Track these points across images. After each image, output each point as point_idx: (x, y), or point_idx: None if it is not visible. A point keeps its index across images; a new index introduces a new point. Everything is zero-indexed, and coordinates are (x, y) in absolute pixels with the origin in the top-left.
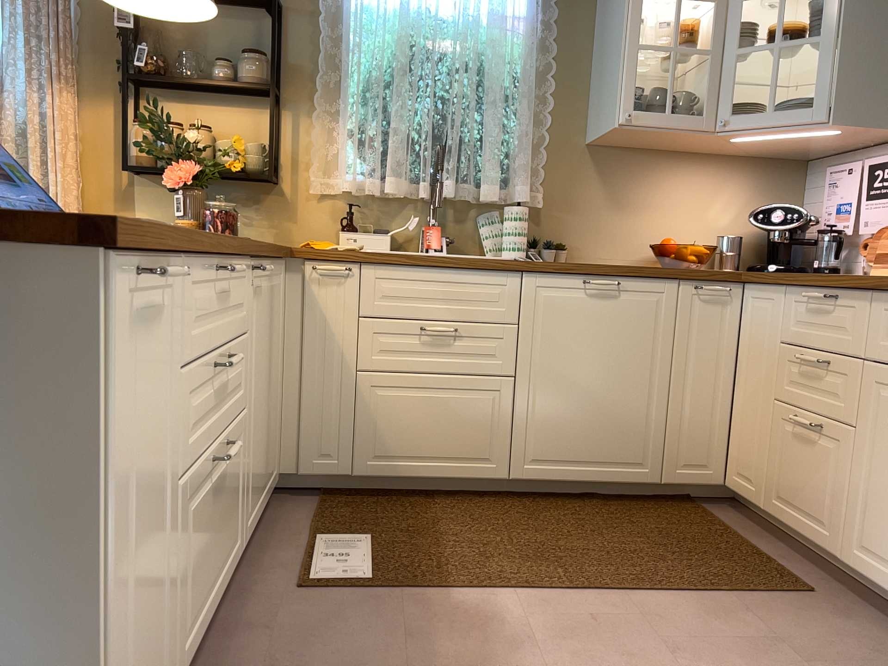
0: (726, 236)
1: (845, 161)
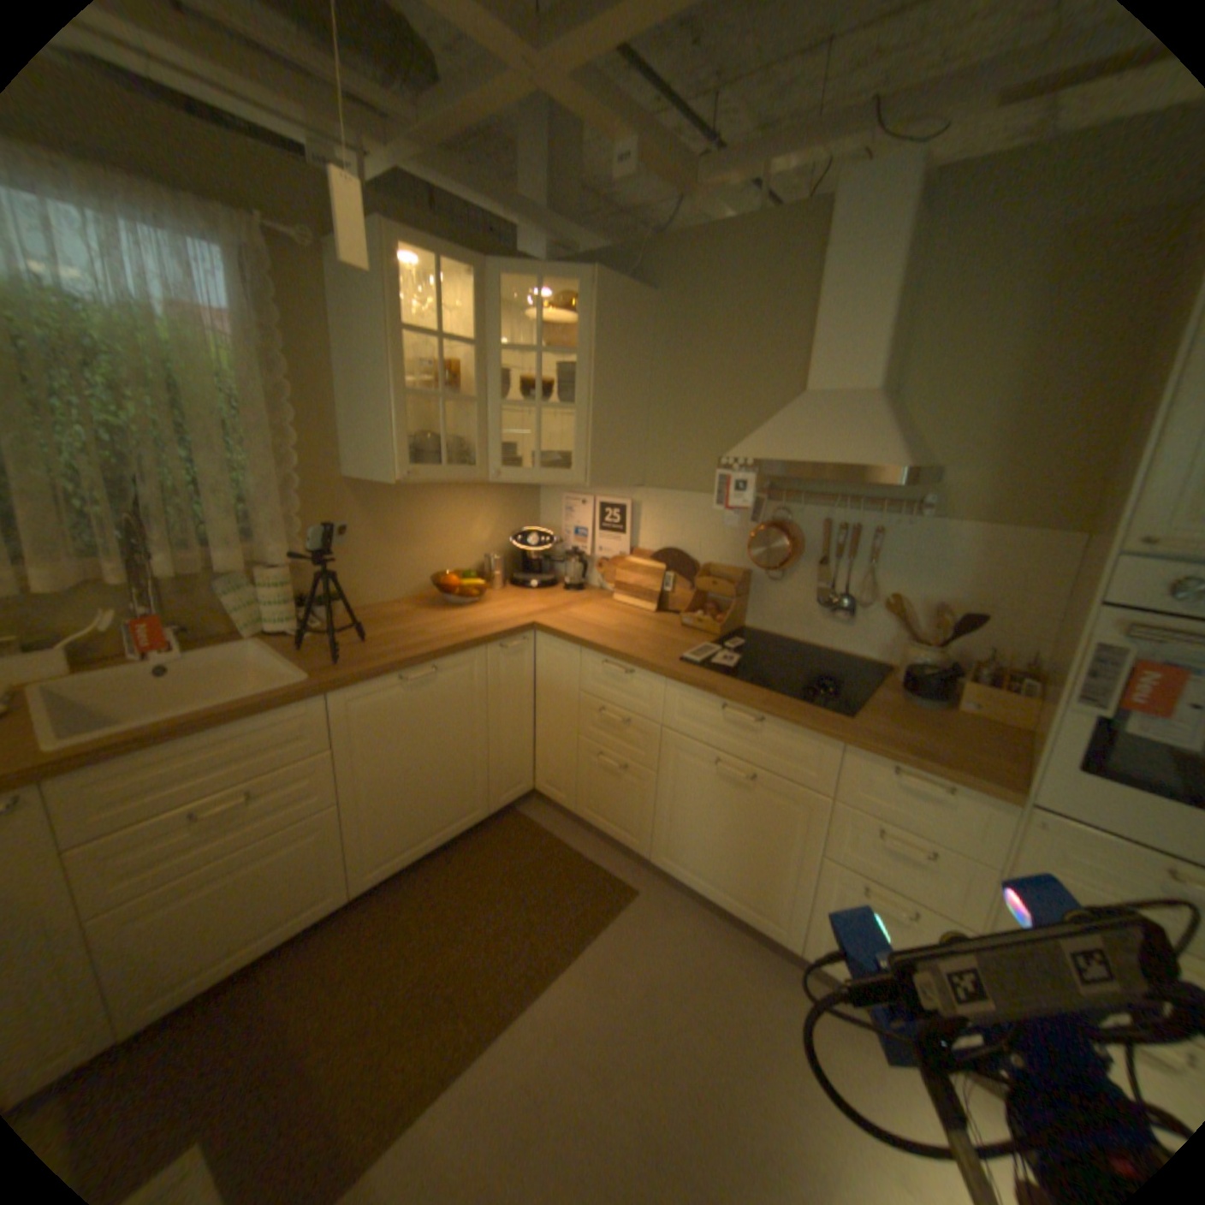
0: (486, 552)
1: (573, 489)
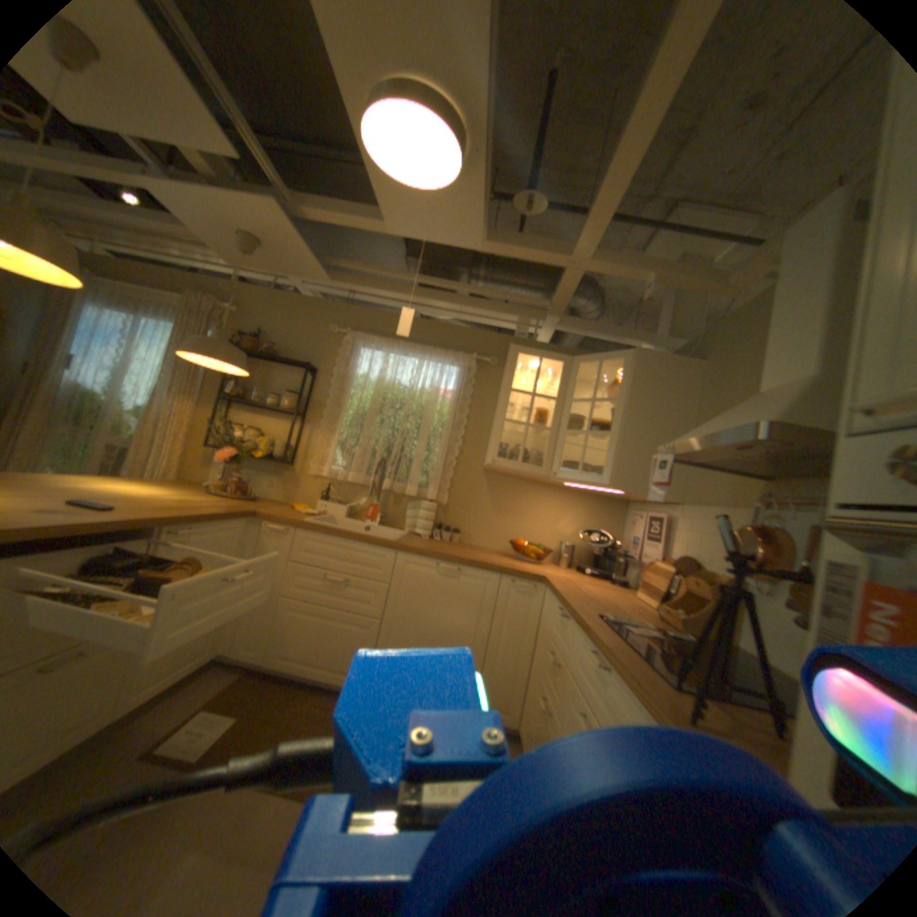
0: (569, 544)
1: (645, 511)
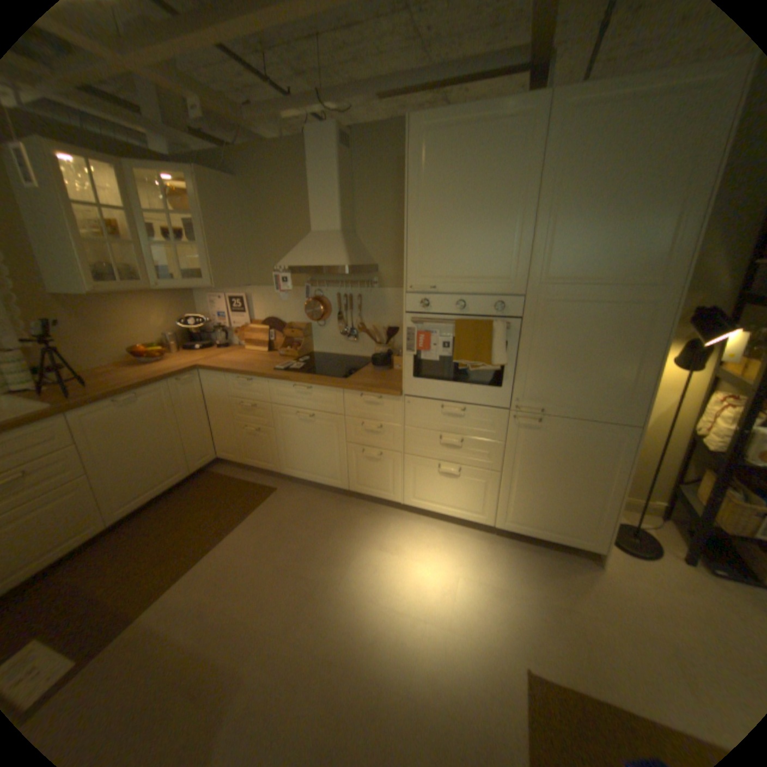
0: (163, 333)
1: (212, 291)
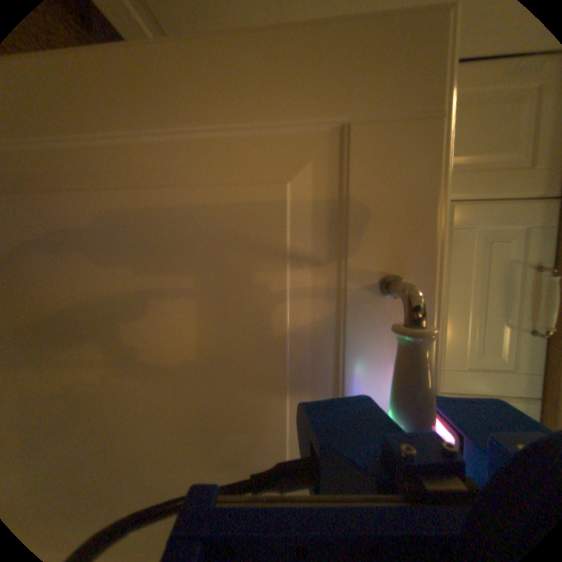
0: None
1: None
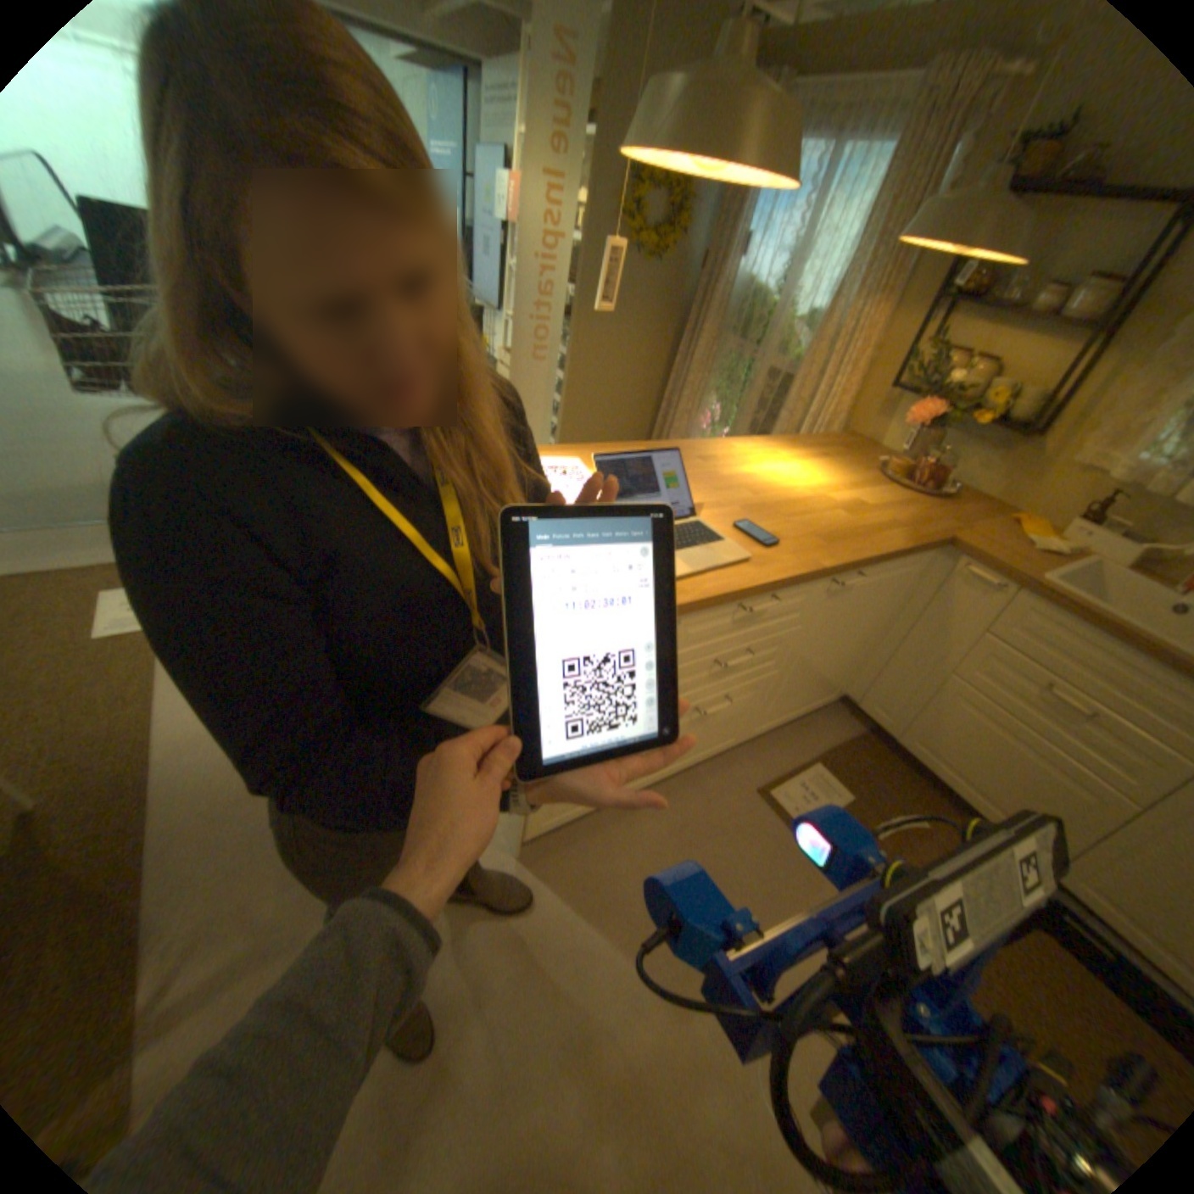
0: None
1: None
